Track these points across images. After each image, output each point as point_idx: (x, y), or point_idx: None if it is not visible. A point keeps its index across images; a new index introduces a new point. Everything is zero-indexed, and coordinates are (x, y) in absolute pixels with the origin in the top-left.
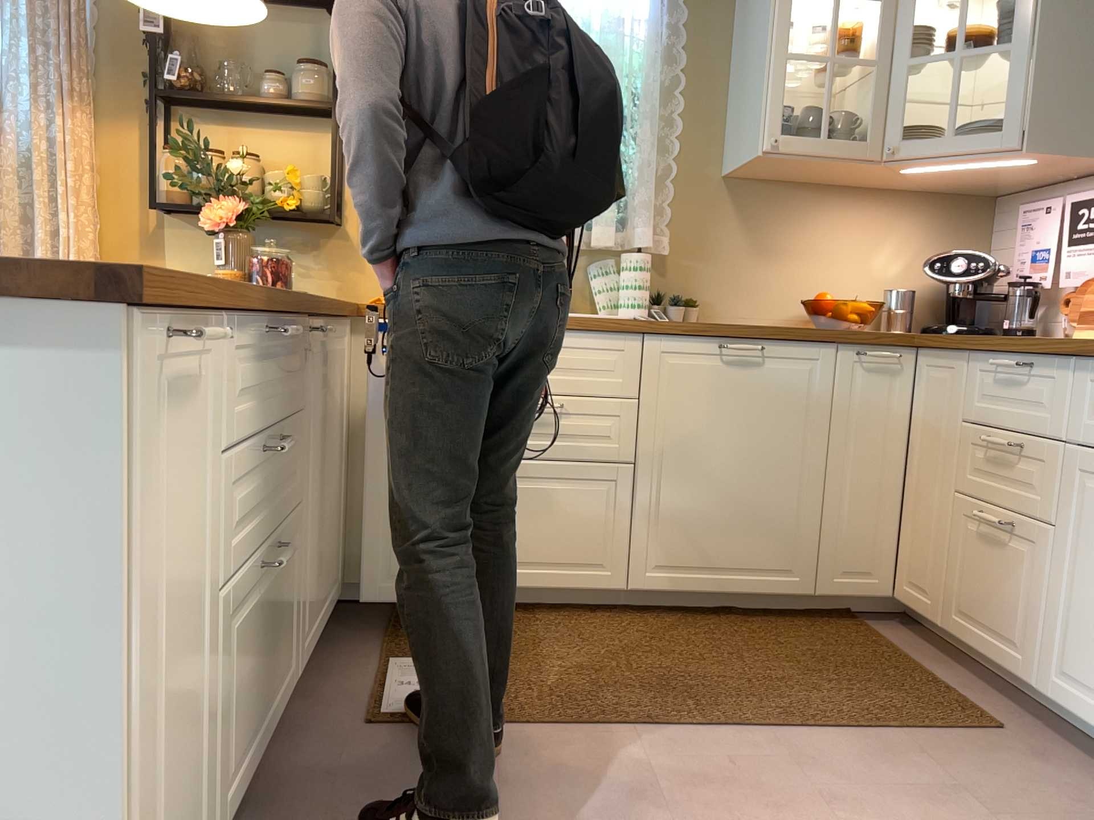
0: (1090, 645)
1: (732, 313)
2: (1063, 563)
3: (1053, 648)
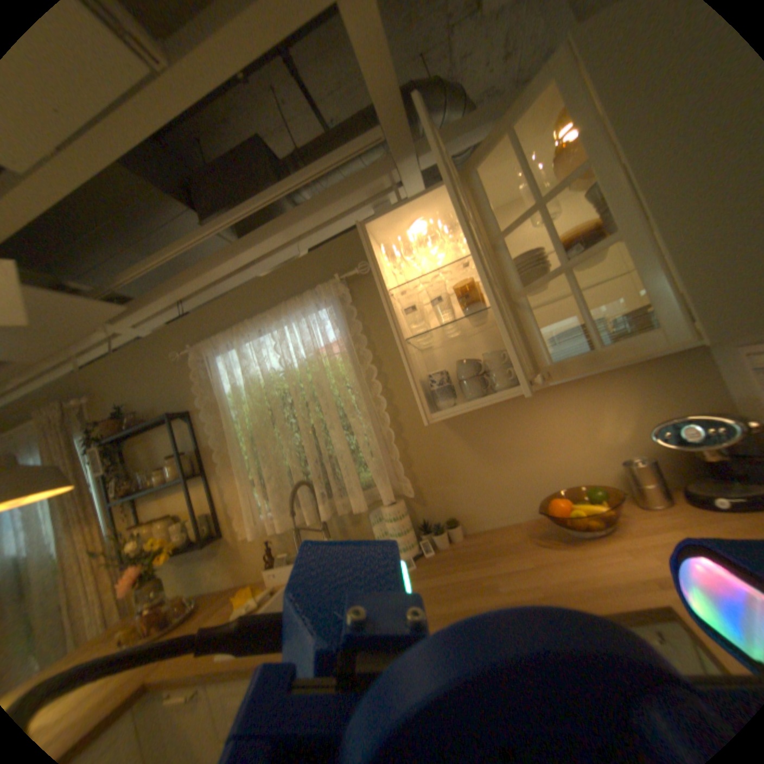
0: None
1: (492, 519)
2: None
3: None
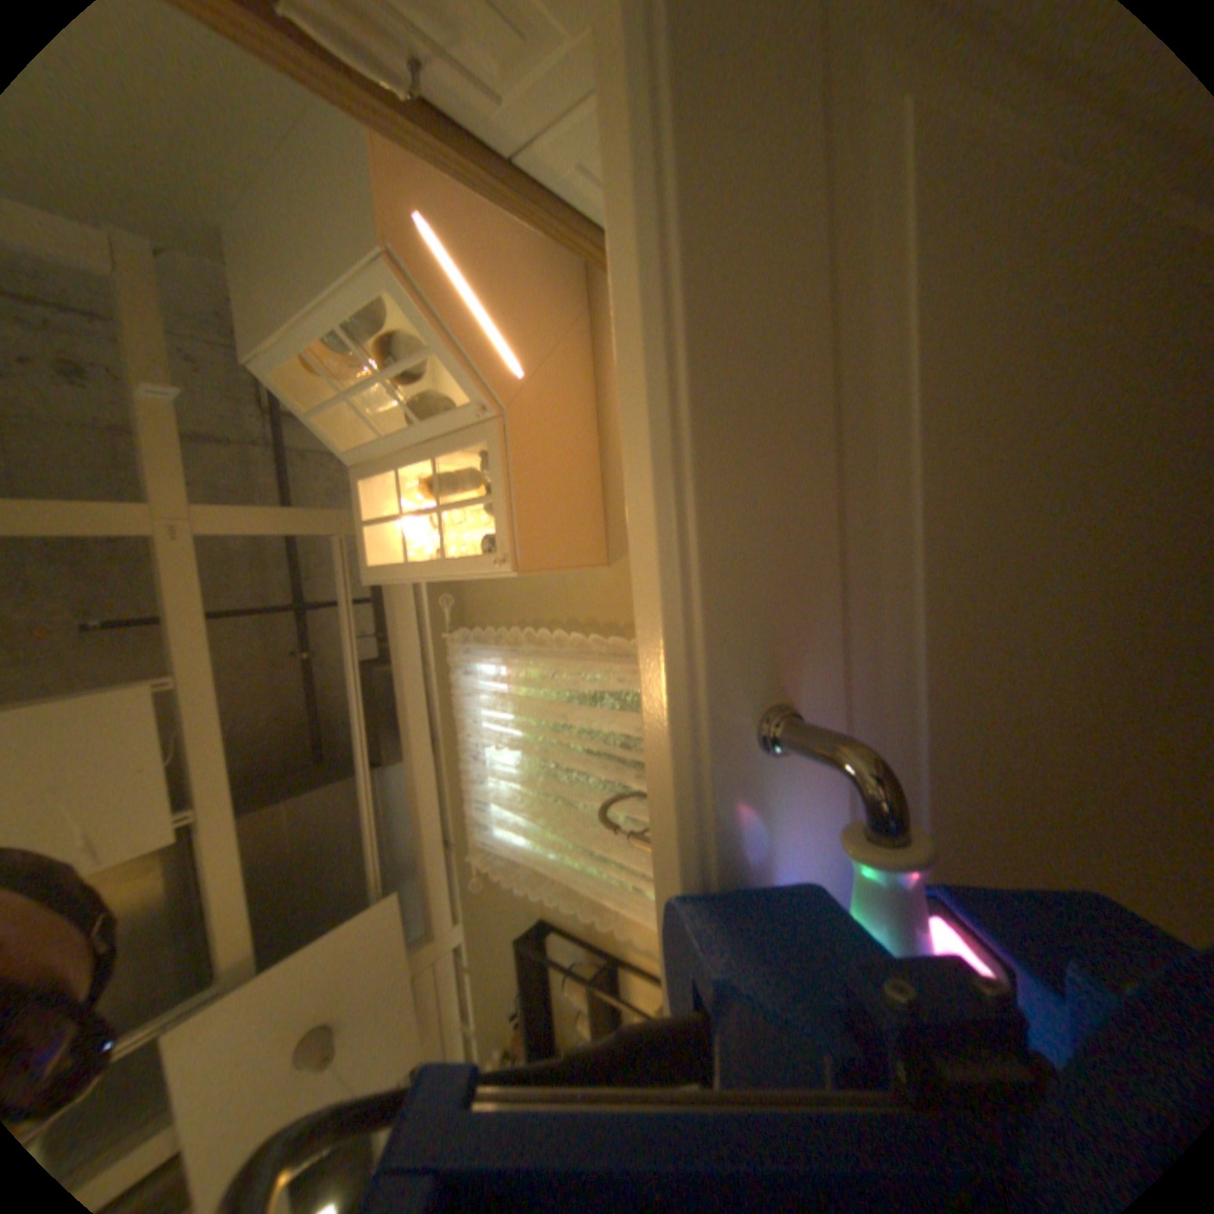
0: None
1: None
2: None
3: None
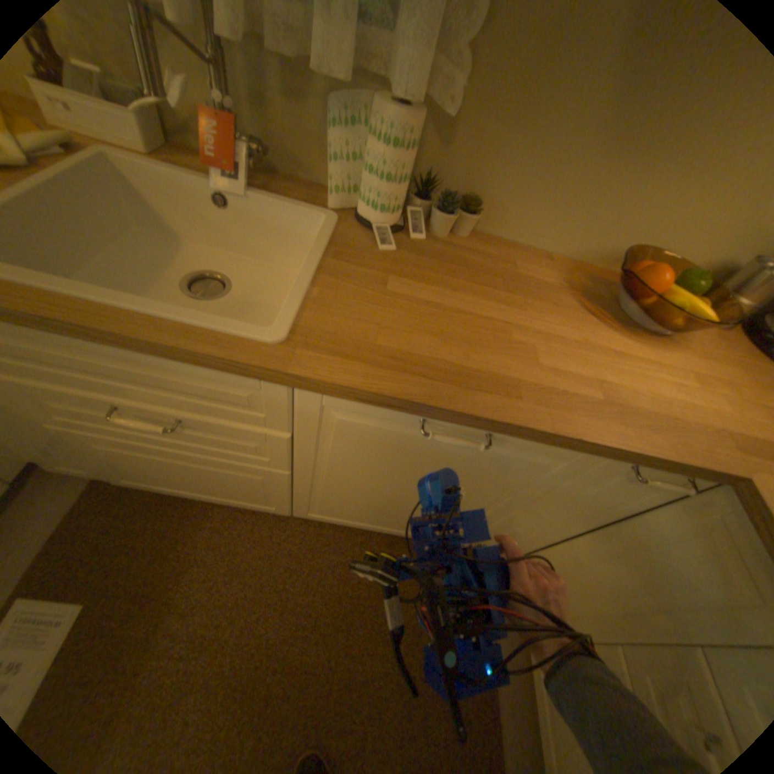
0: None
1: (525, 229)
2: None
3: None
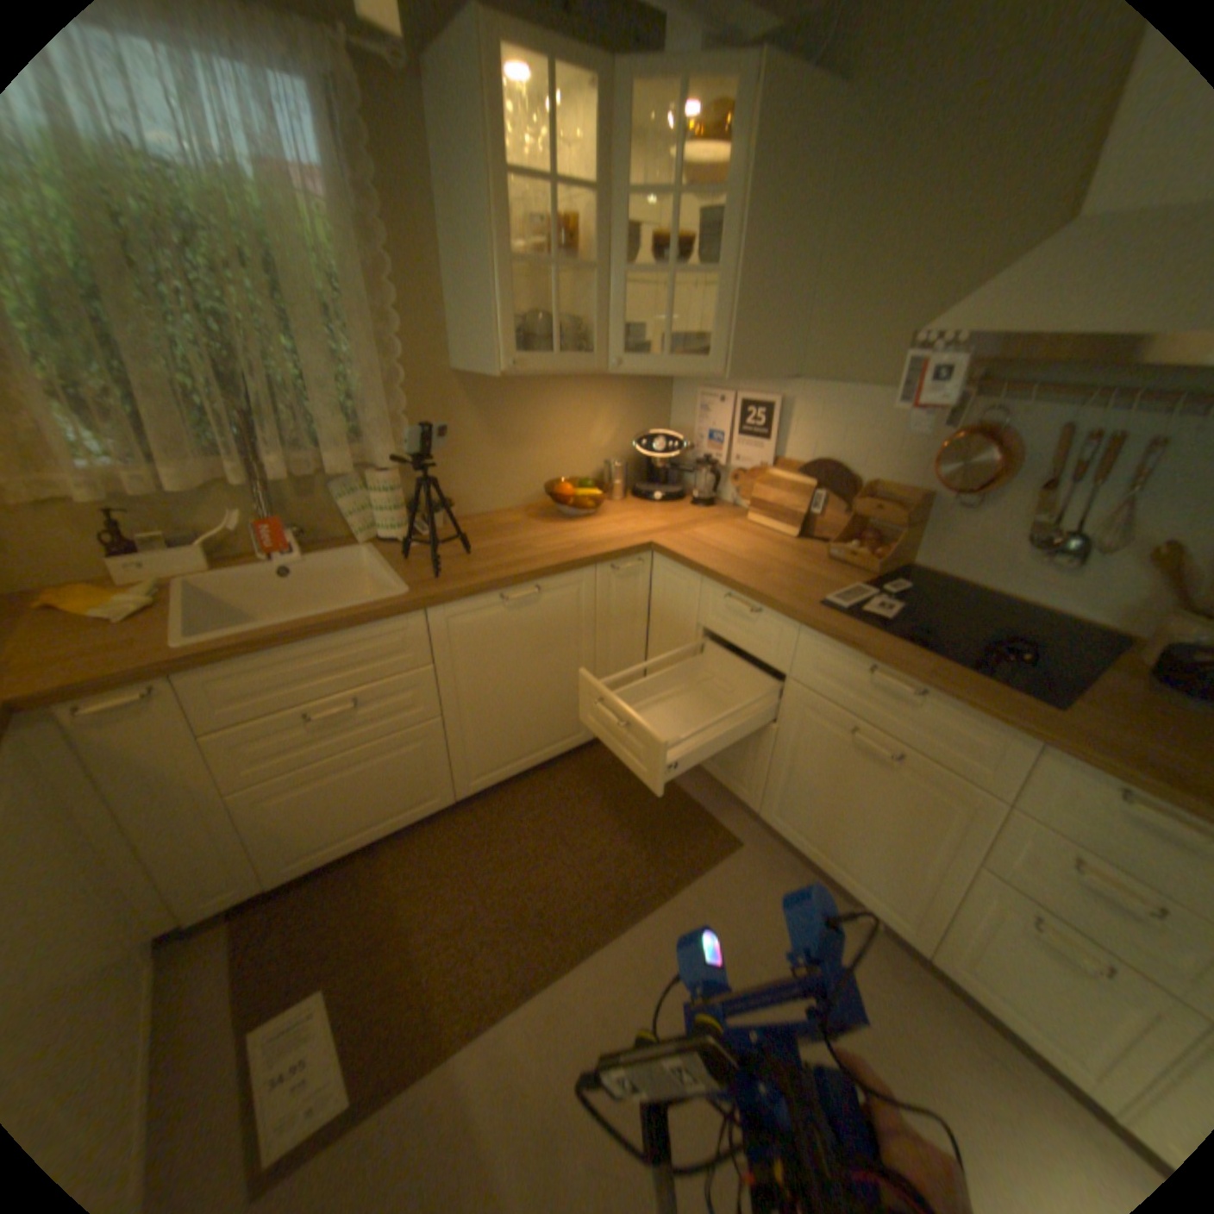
0: (801, 807)
1: (482, 505)
2: (782, 752)
3: (772, 797)
